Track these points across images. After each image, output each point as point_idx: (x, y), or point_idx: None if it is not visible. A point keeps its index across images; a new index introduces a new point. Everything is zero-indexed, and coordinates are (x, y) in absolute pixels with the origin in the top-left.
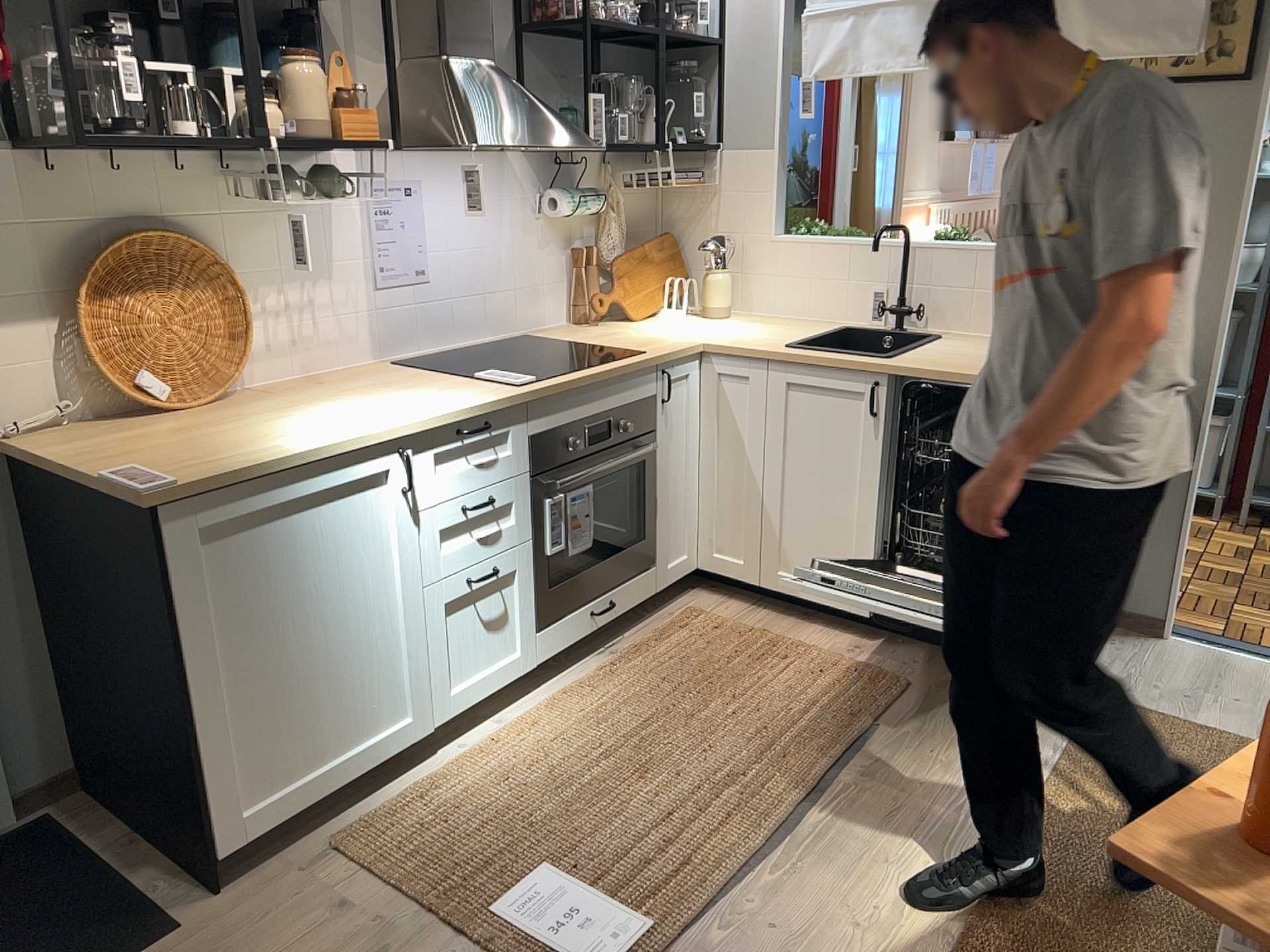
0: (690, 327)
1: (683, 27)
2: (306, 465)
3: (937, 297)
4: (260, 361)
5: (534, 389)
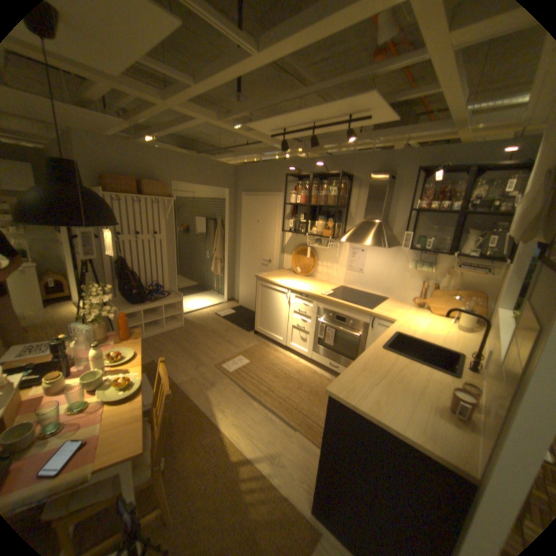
0: (430, 322)
1: (503, 207)
2: (273, 283)
3: (491, 367)
4: (319, 274)
5: (319, 296)
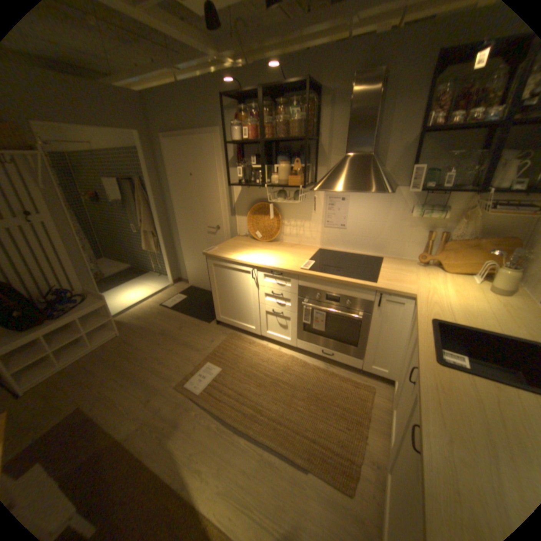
0: (454, 287)
1: None
2: (230, 261)
3: None
4: (287, 236)
5: (299, 272)
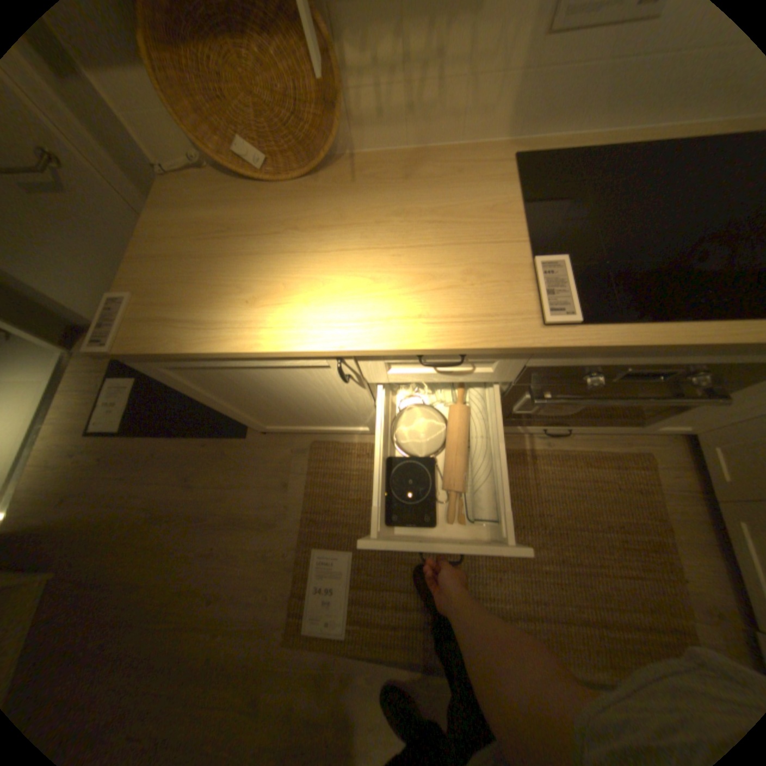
0: None
1: None
2: (231, 354)
3: None
4: (369, 122)
5: (553, 345)
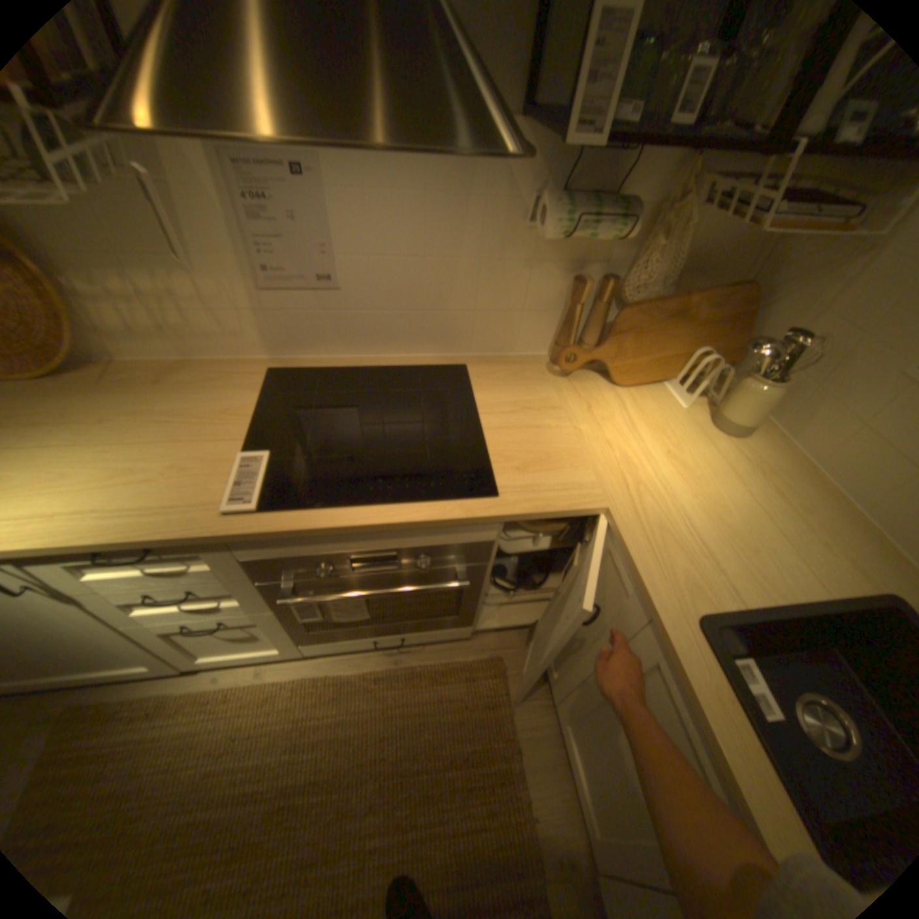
0: (656, 439)
1: None
2: None
3: None
4: (120, 336)
5: (222, 534)
